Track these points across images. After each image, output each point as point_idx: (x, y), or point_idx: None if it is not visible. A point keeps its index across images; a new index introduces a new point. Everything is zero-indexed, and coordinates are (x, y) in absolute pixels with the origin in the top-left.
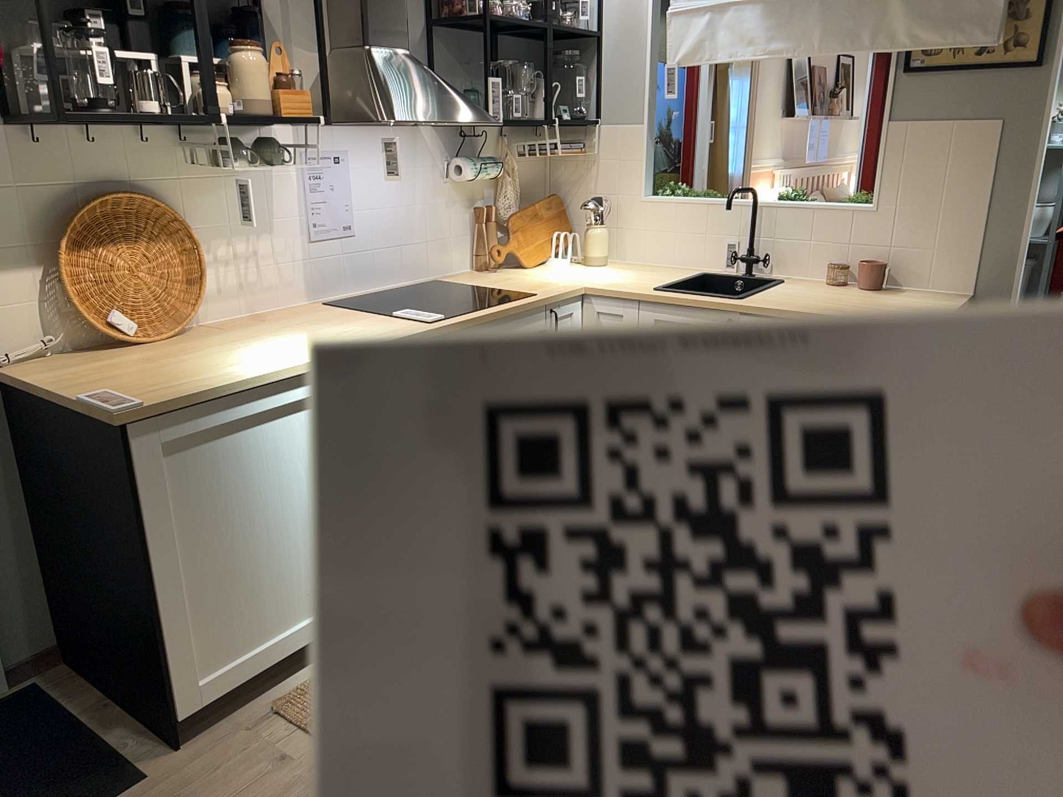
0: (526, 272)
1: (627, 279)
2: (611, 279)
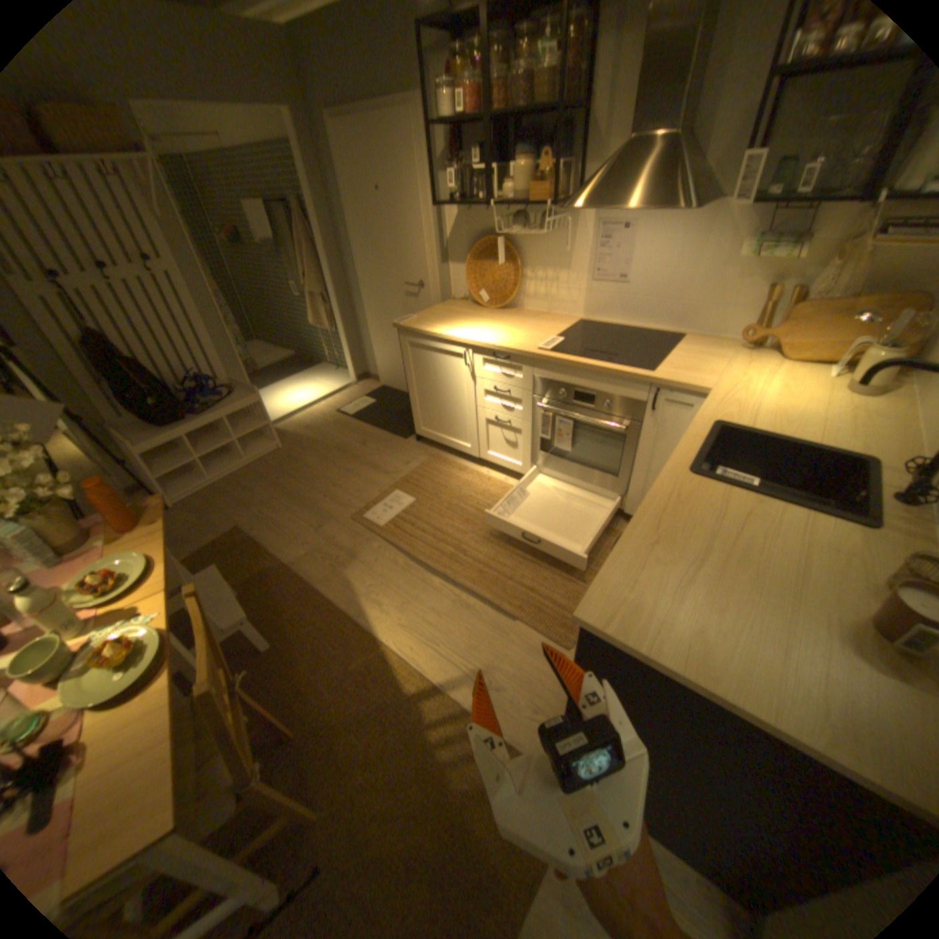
0: (768, 361)
1: (775, 409)
2: (769, 400)
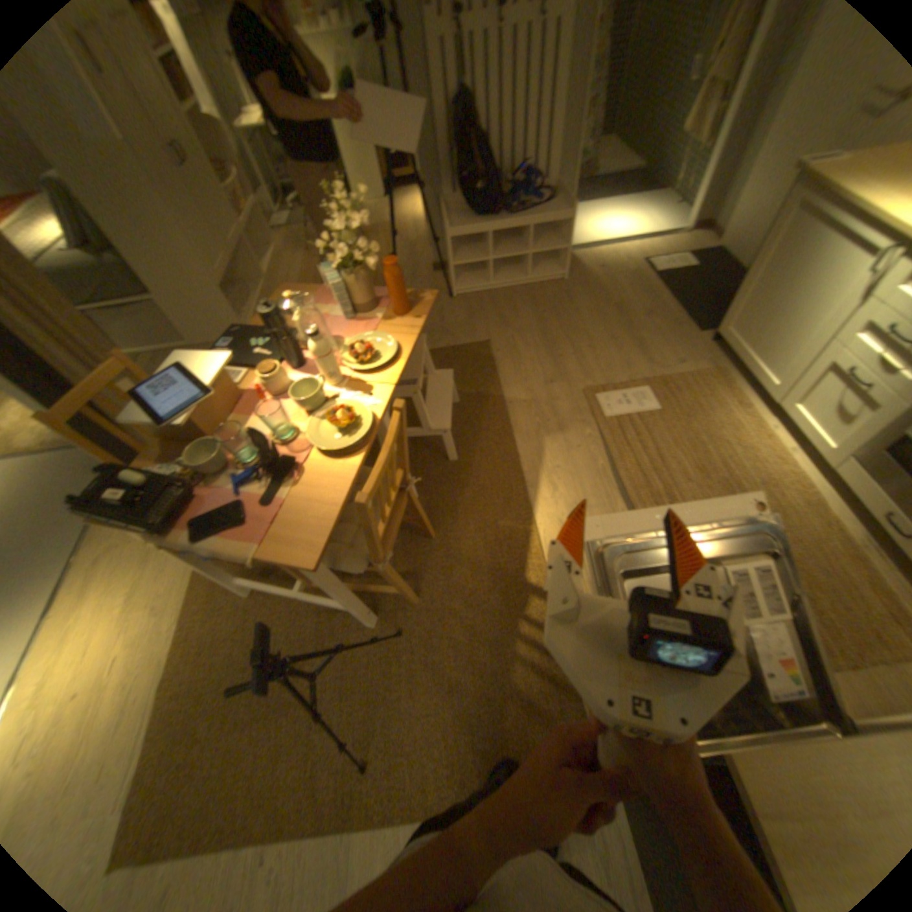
0: None
1: None
2: None
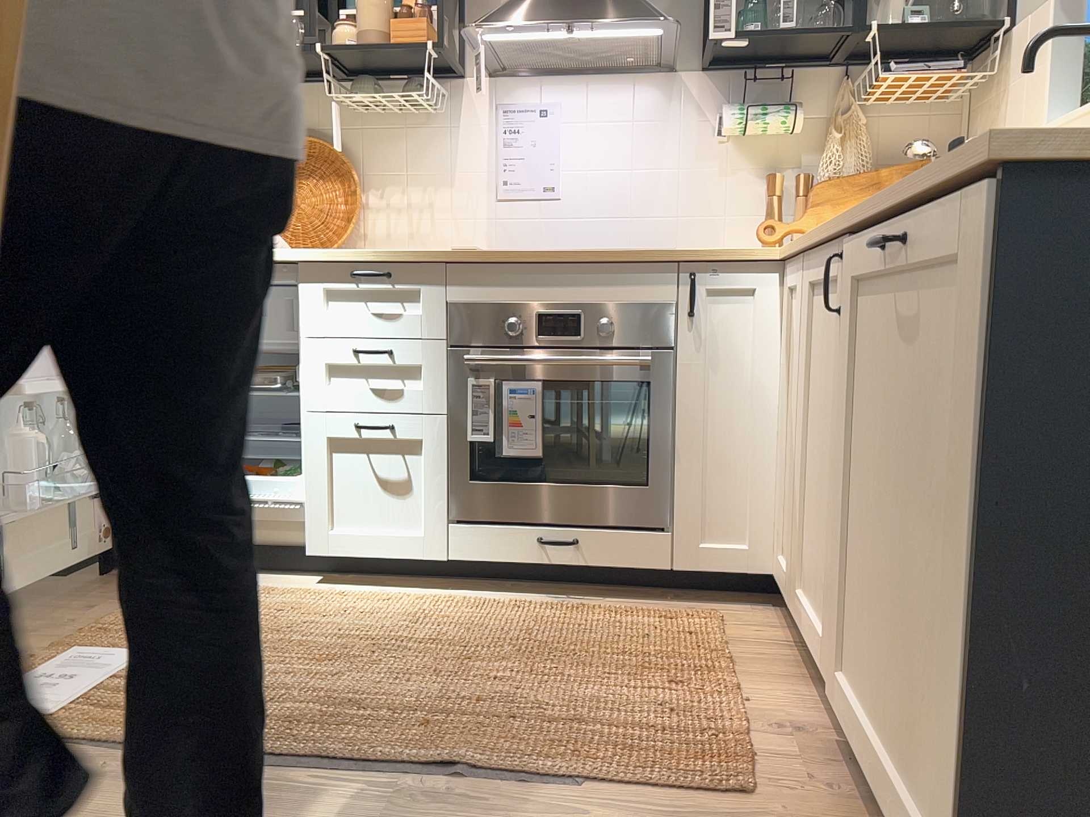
0: None
1: None
2: None
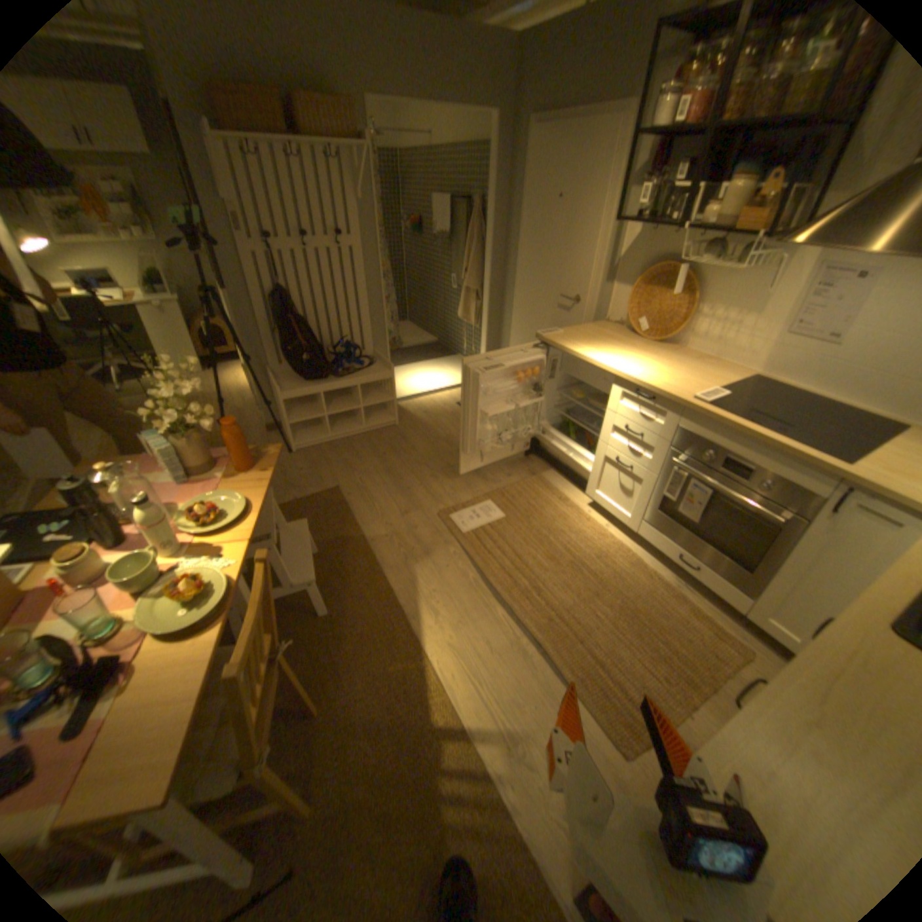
0: None
1: None
2: None
